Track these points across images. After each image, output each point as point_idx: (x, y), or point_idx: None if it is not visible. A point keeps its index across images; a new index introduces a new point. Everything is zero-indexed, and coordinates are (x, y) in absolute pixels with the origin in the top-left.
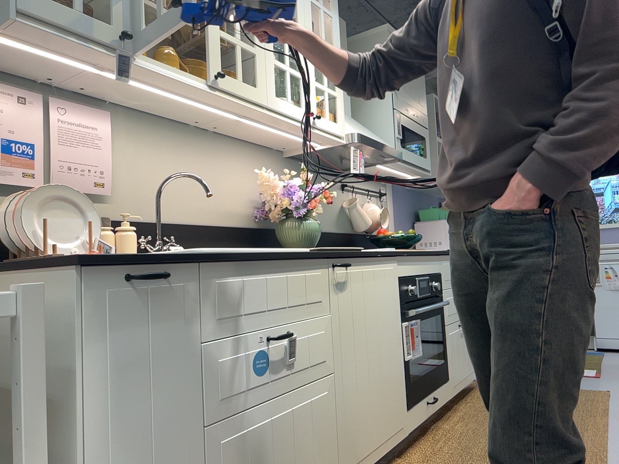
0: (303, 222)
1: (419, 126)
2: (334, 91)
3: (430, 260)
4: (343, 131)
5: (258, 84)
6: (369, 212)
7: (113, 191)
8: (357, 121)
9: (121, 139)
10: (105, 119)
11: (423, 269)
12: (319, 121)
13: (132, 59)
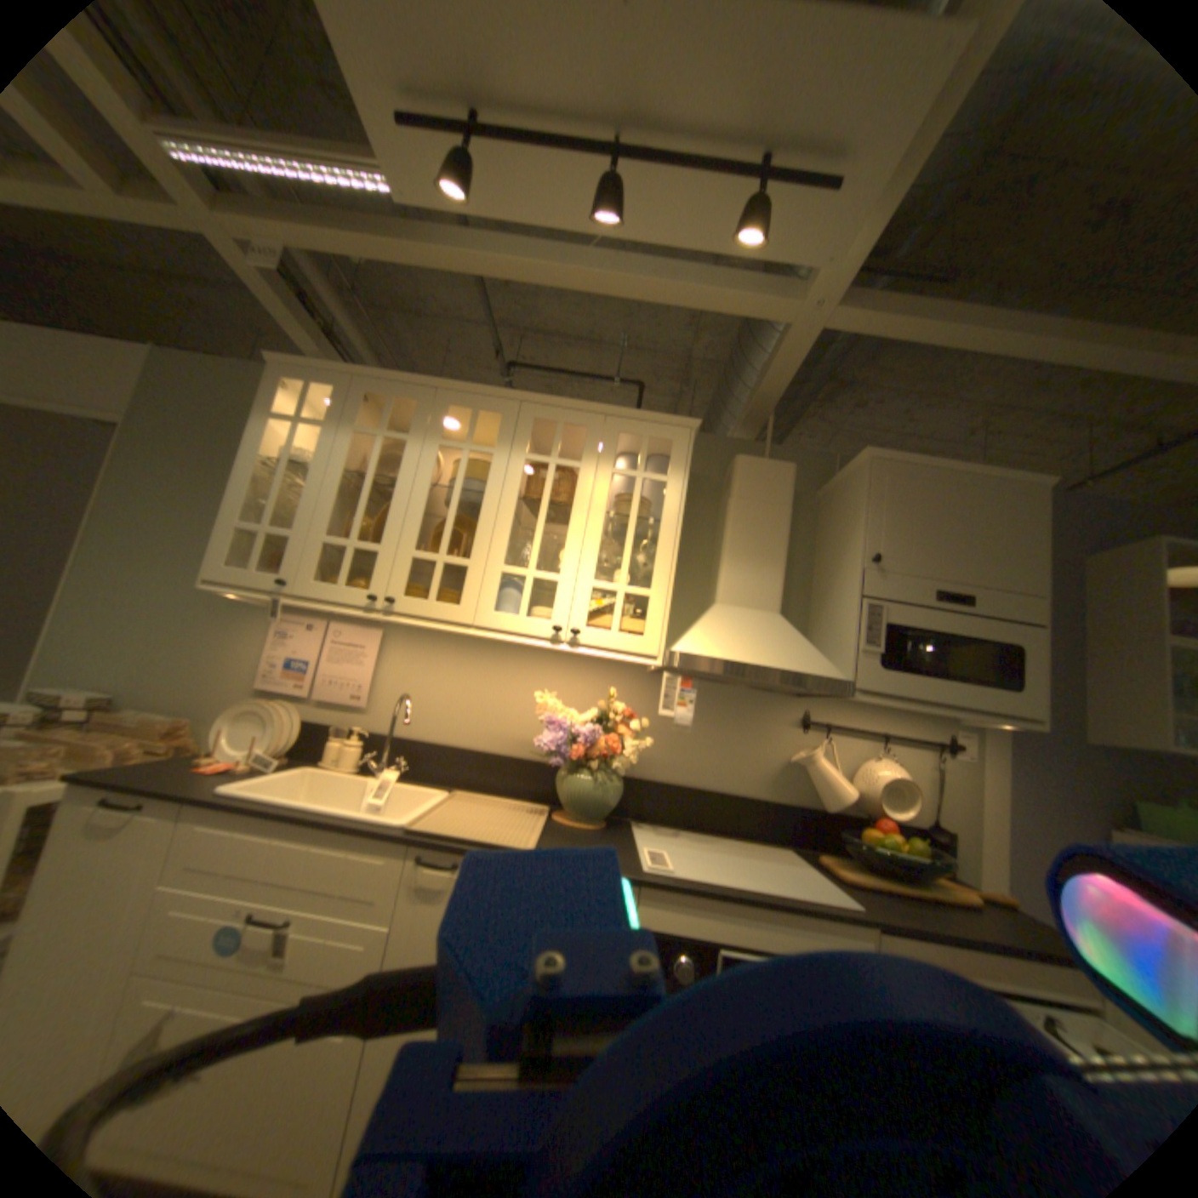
0: (574, 776)
1: (1003, 621)
2: (639, 590)
3: (805, 927)
4: (652, 648)
5: (462, 601)
6: (878, 778)
7: (373, 705)
8: (781, 620)
9: (394, 655)
10: (376, 639)
11: (761, 940)
12: (586, 637)
13: (294, 601)
